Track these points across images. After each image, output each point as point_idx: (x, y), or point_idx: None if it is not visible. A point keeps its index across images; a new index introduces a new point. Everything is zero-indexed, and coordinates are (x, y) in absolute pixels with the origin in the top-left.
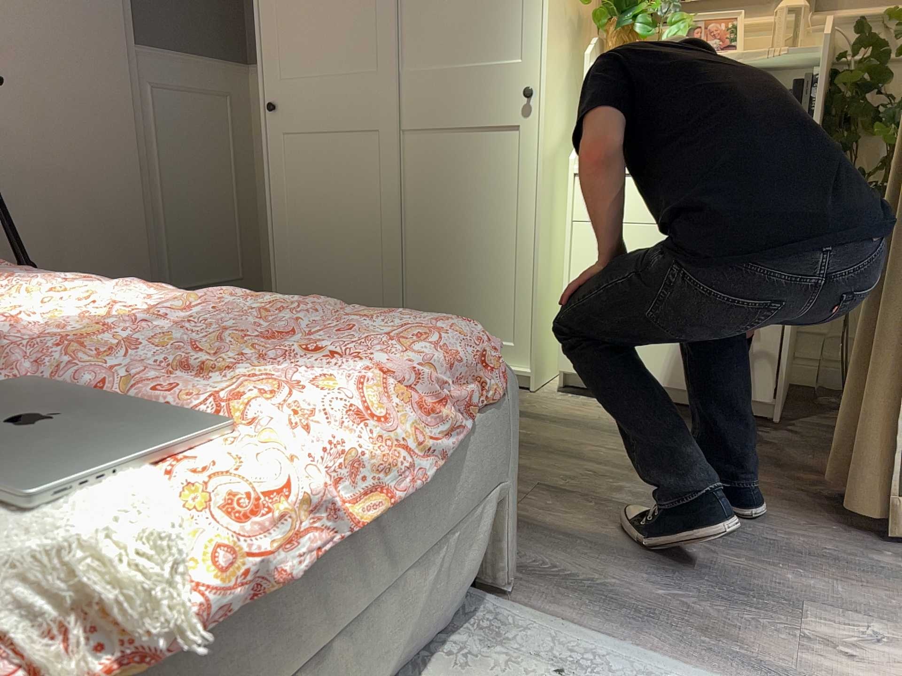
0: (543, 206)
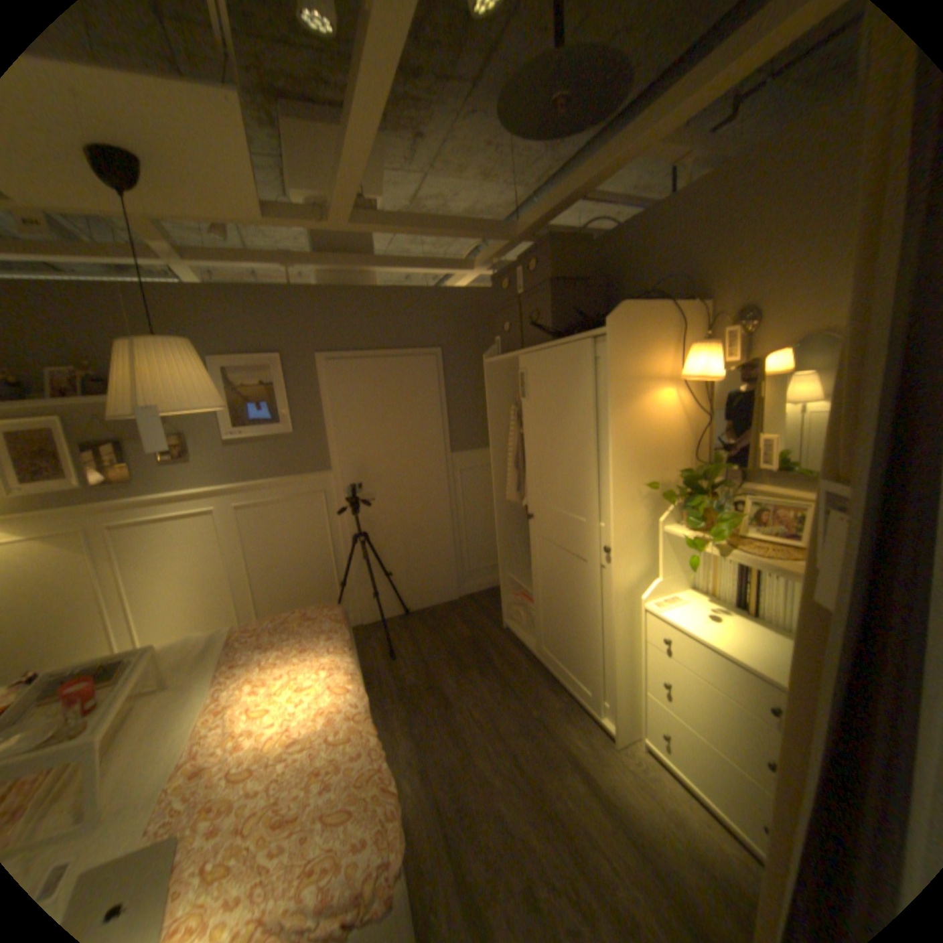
0: (616, 630)
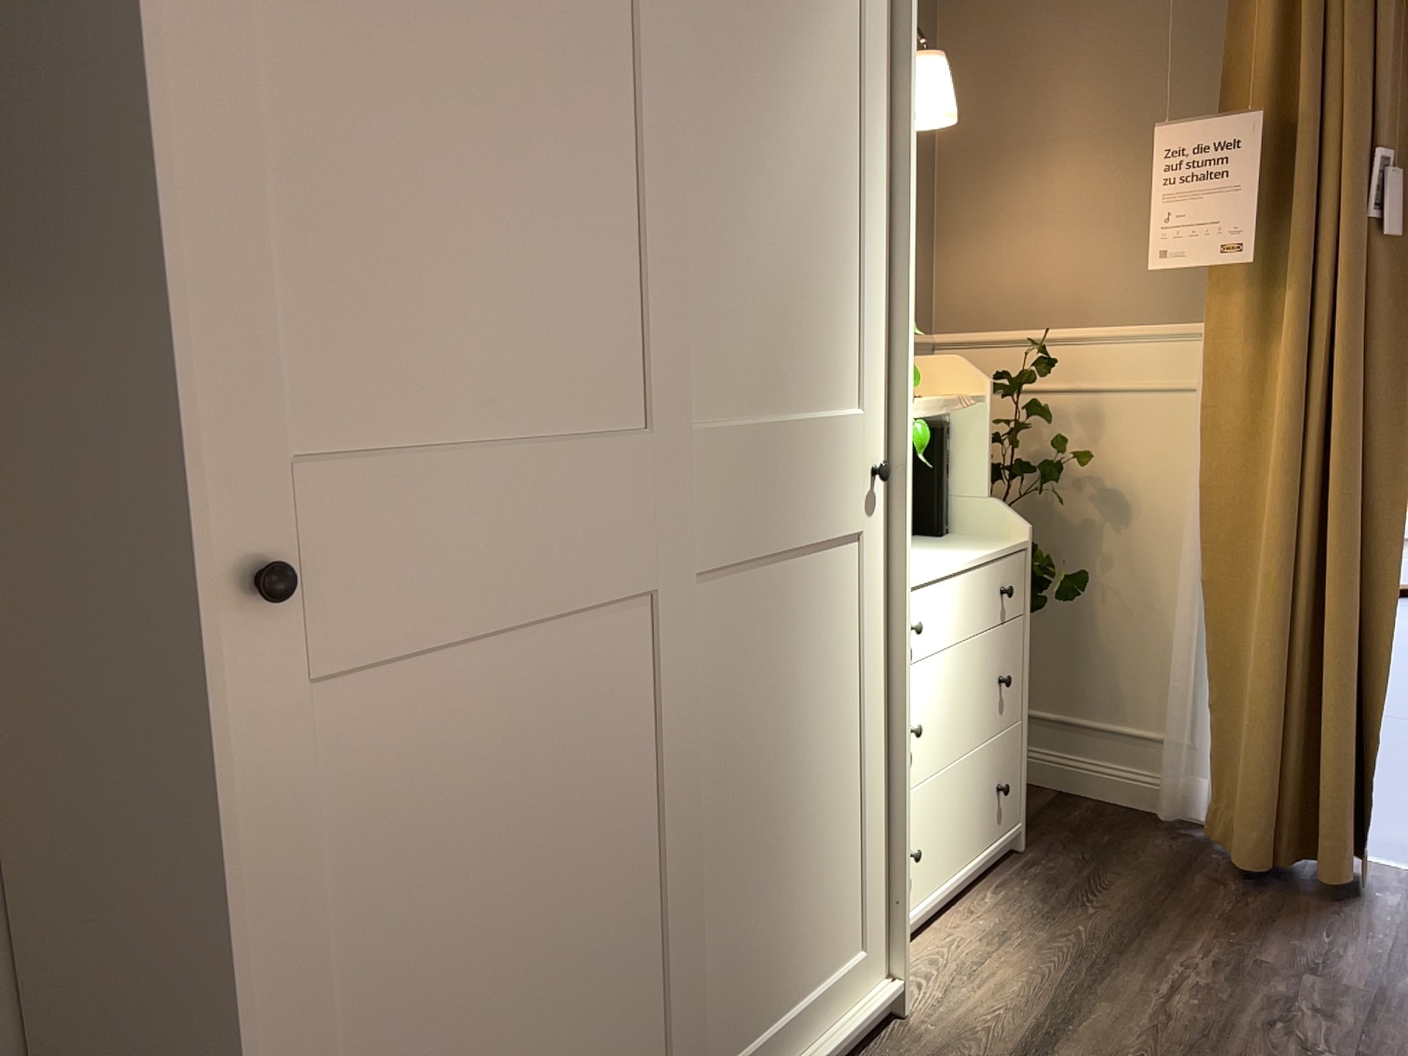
0: (907, 672)
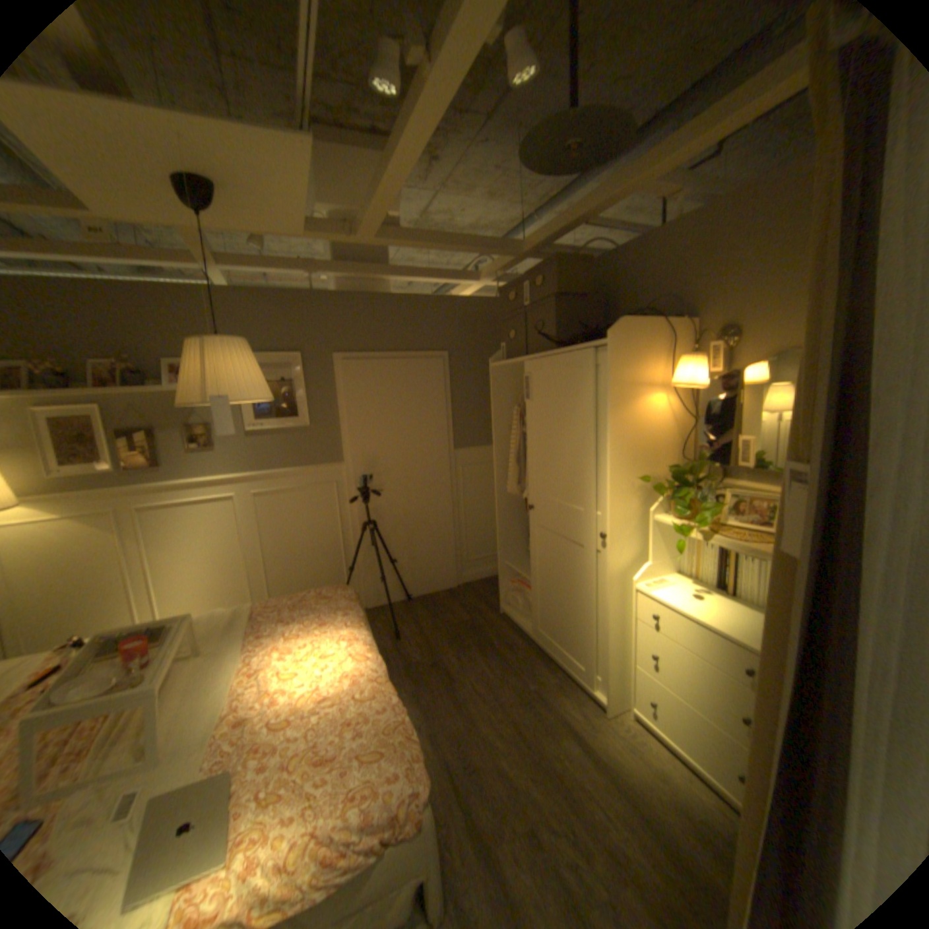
0: (609, 608)
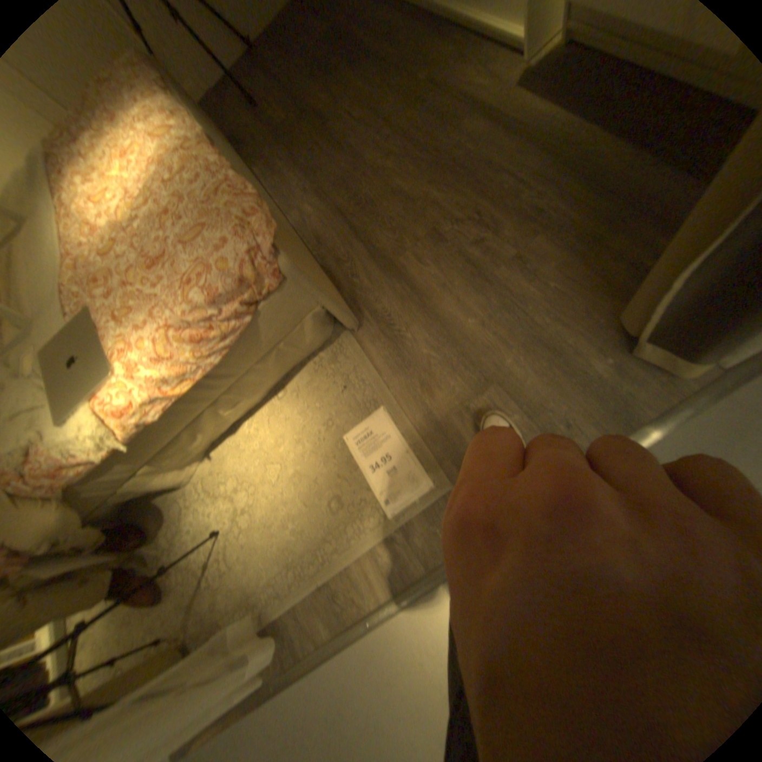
0: None
